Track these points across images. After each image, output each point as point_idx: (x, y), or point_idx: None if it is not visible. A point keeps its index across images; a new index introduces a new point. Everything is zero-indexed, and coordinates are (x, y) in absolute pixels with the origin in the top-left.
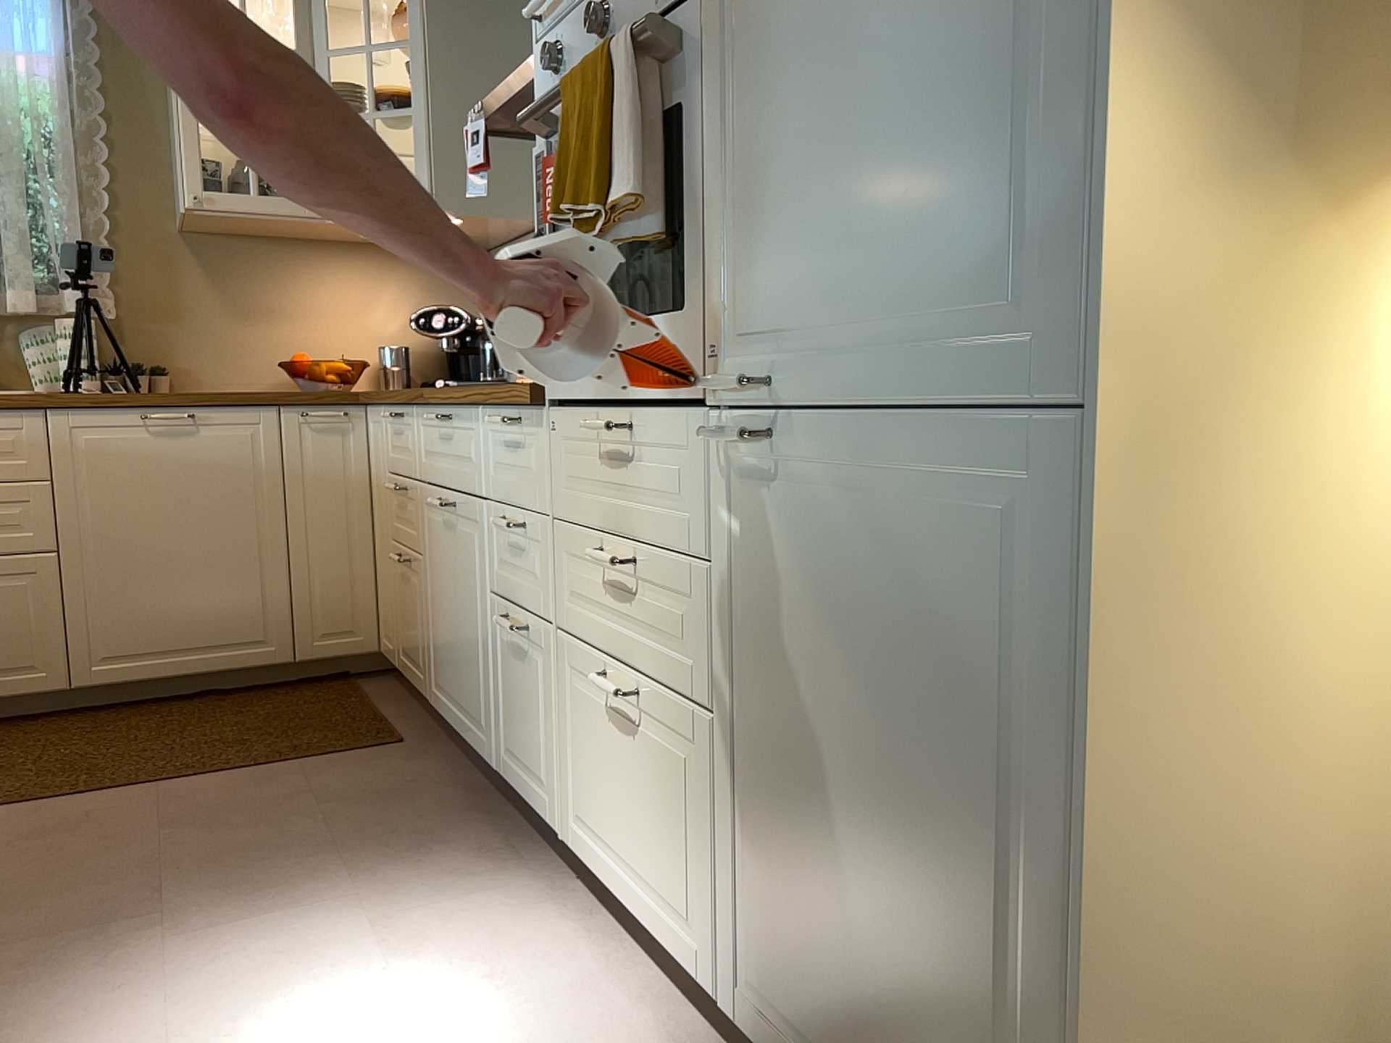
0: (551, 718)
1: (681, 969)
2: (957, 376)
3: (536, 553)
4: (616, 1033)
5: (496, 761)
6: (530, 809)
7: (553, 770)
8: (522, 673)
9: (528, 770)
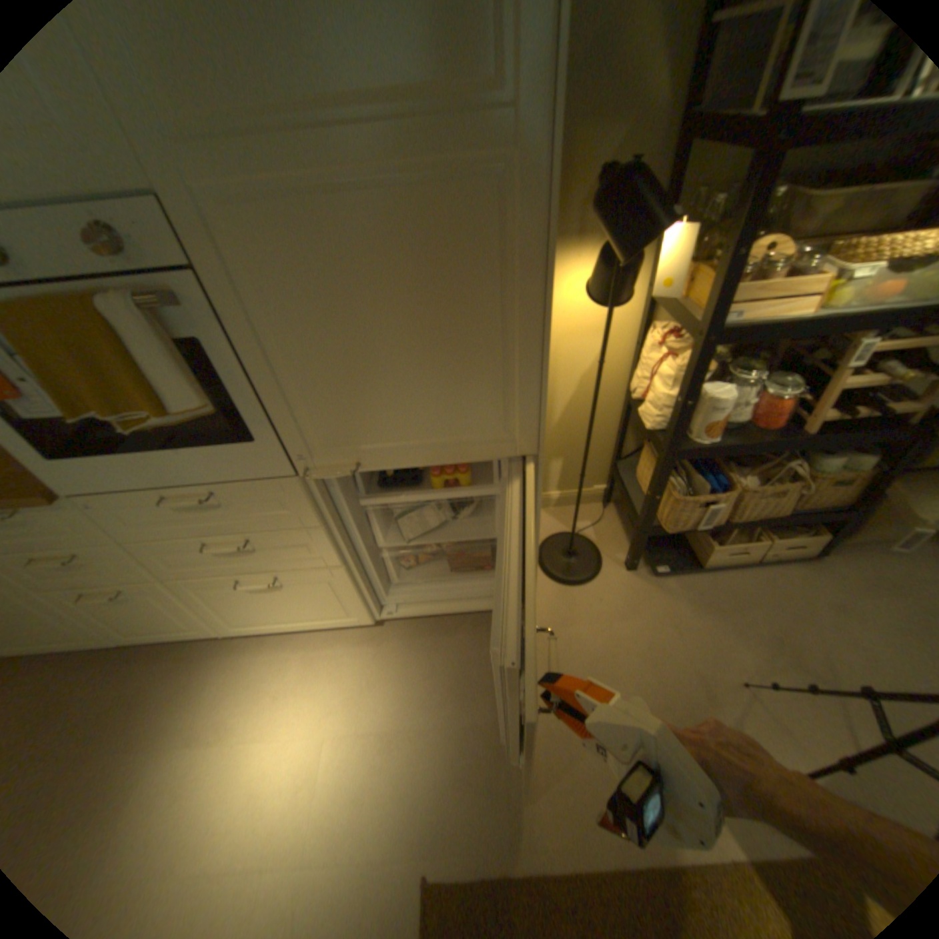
0: (172, 611)
1: (338, 628)
2: (466, 452)
3: (97, 563)
4: (330, 662)
5: (110, 644)
6: (170, 642)
7: (188, 624)
8: (119, 608)
9: (156, 634)
